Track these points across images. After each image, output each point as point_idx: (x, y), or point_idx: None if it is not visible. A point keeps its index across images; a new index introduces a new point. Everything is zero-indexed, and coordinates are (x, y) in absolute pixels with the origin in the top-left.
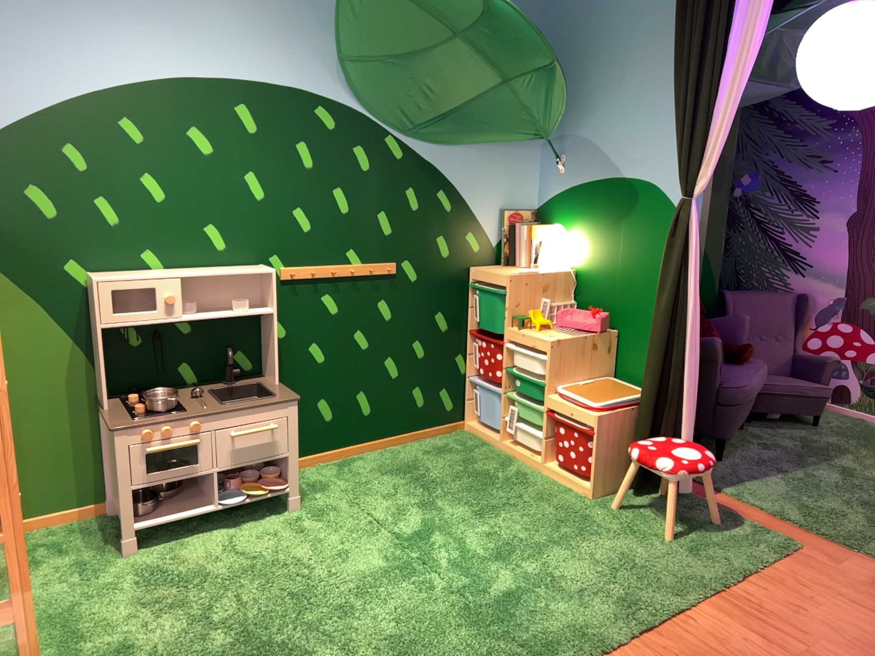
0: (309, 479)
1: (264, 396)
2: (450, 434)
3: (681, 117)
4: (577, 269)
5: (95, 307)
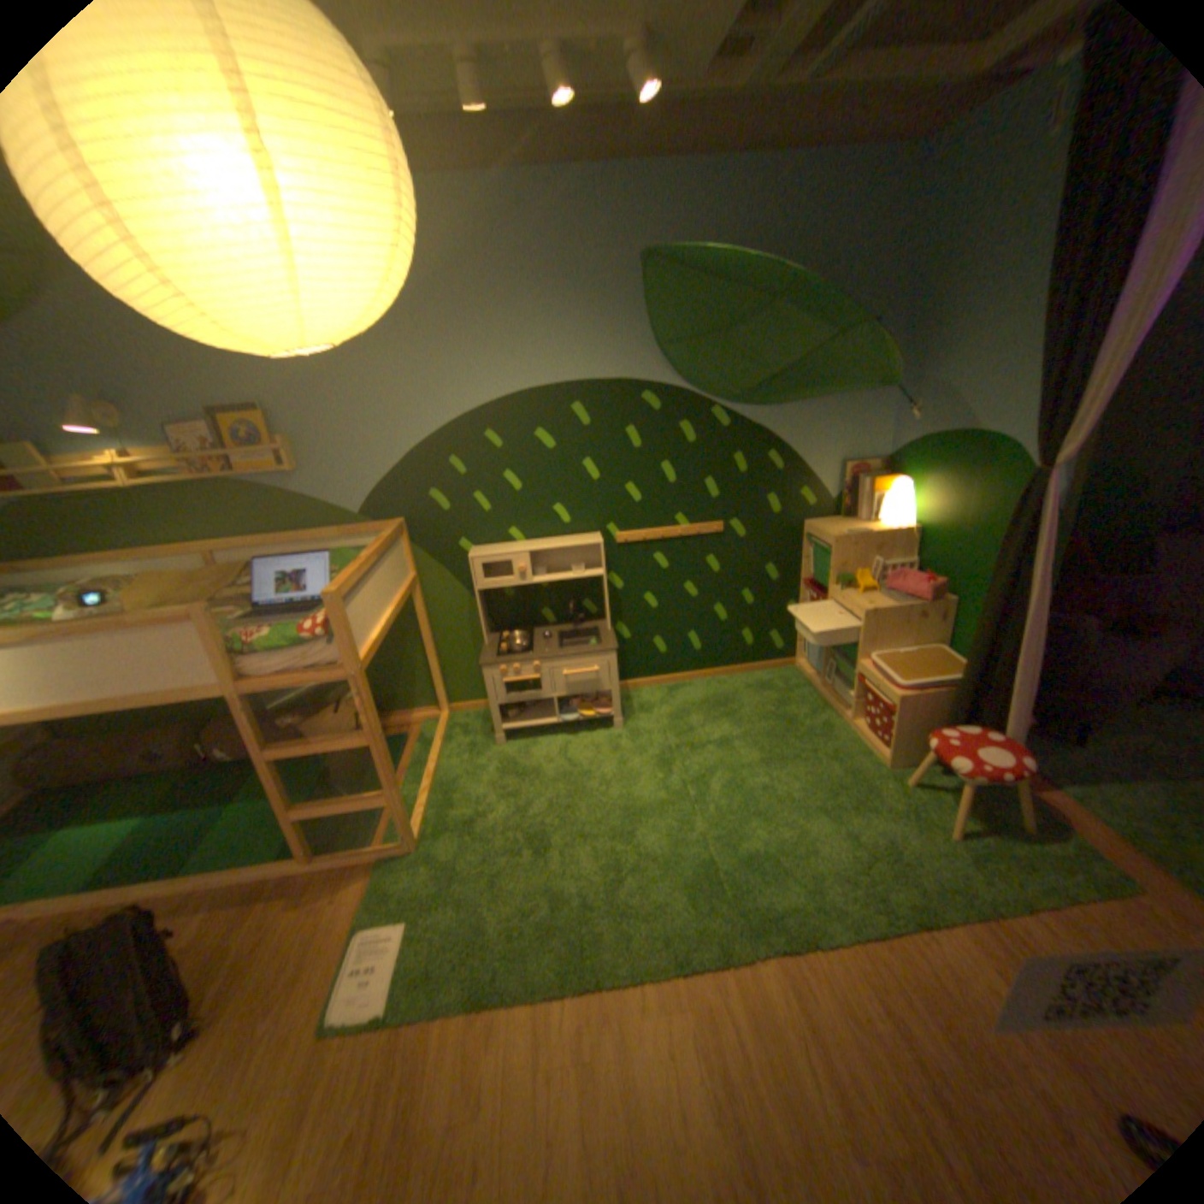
0: (641, 700)
1: (598, 639)
2: (778, 669)
3: (1047, 367)
4: (923, 526)
5: (472, 576)
